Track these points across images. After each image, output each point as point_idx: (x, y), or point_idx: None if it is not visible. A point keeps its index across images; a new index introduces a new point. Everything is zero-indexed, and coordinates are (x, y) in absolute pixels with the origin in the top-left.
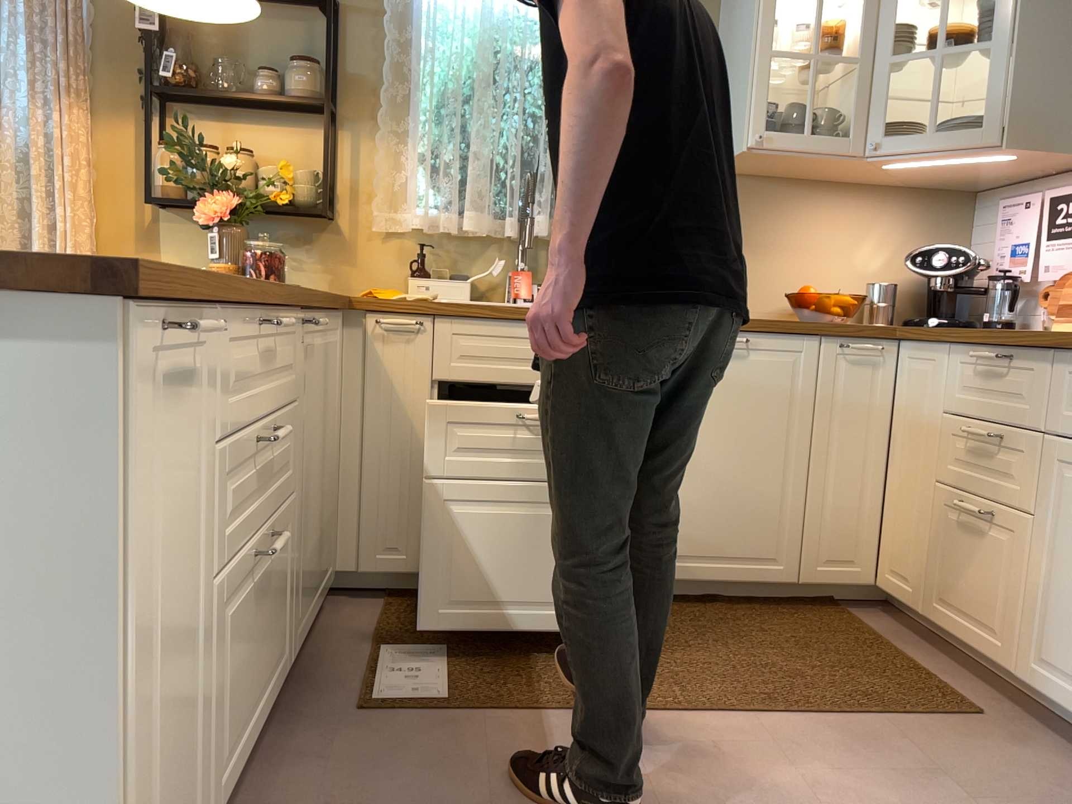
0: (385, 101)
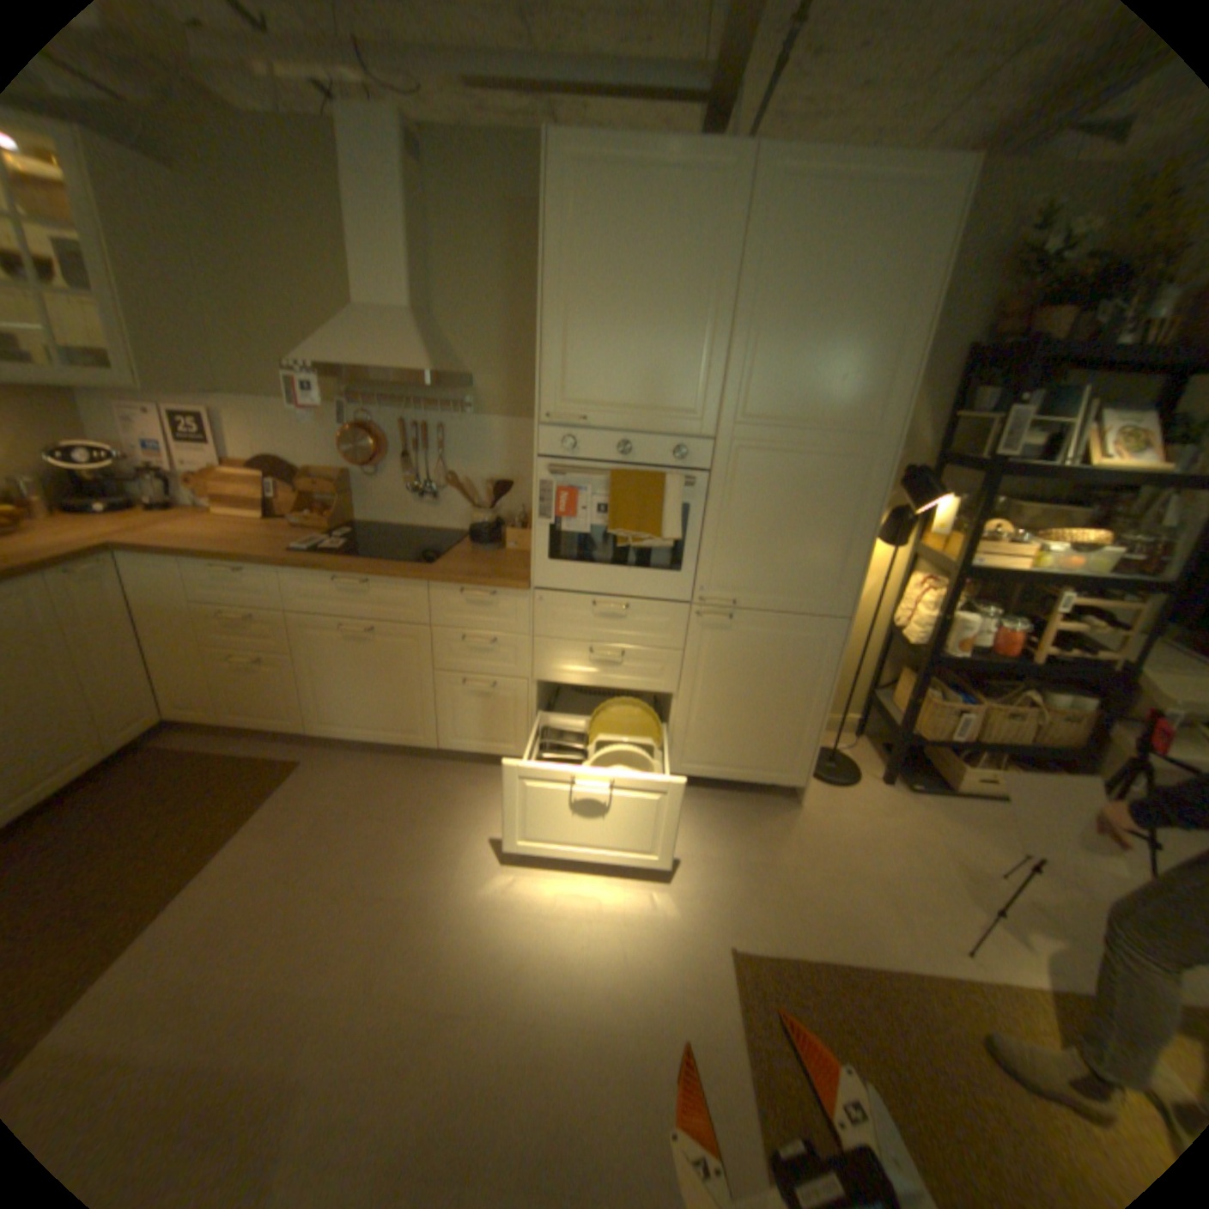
0: None
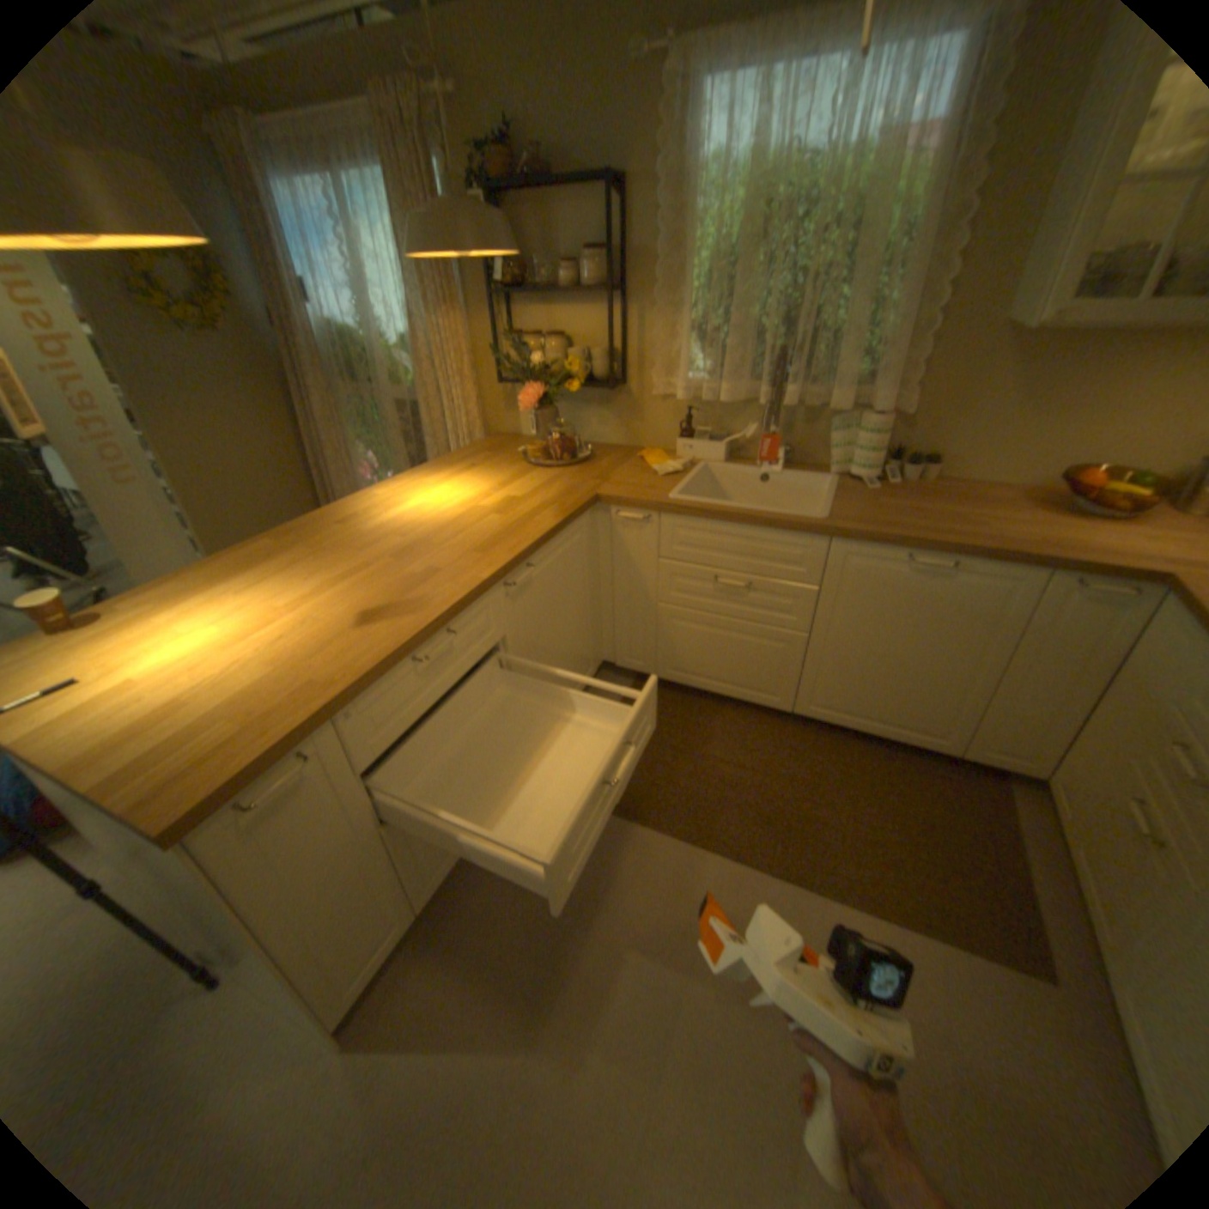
0: (658, 276)
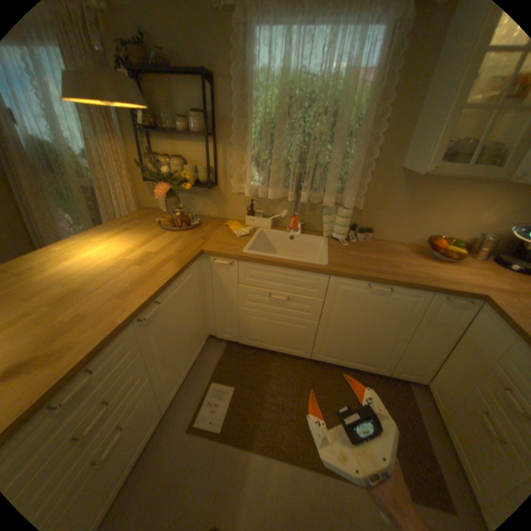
0: (233, 130)
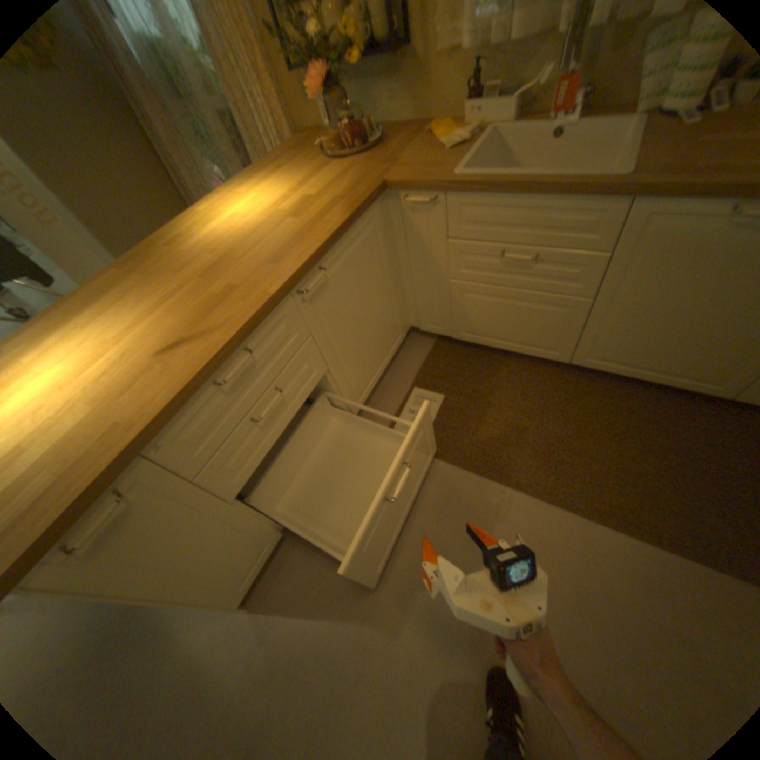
0: None
